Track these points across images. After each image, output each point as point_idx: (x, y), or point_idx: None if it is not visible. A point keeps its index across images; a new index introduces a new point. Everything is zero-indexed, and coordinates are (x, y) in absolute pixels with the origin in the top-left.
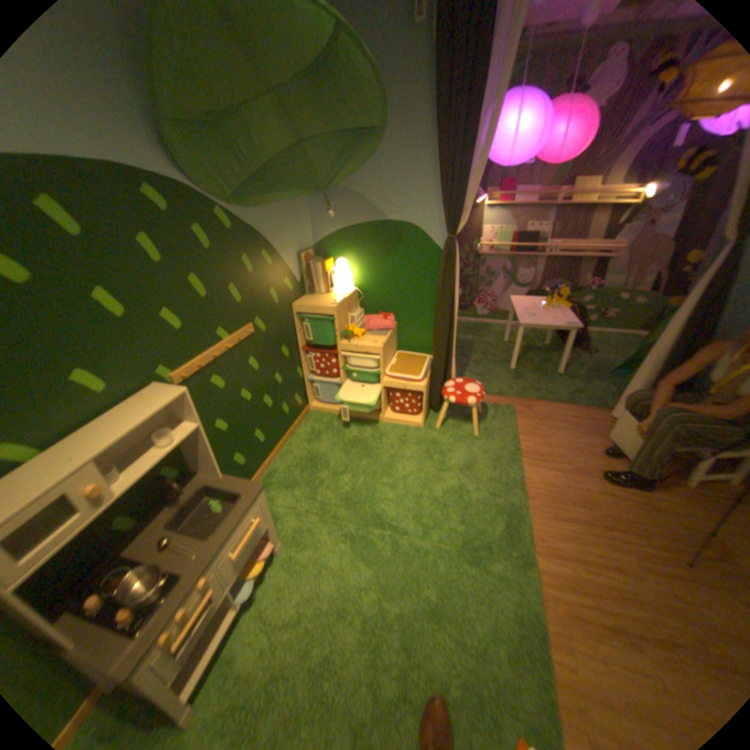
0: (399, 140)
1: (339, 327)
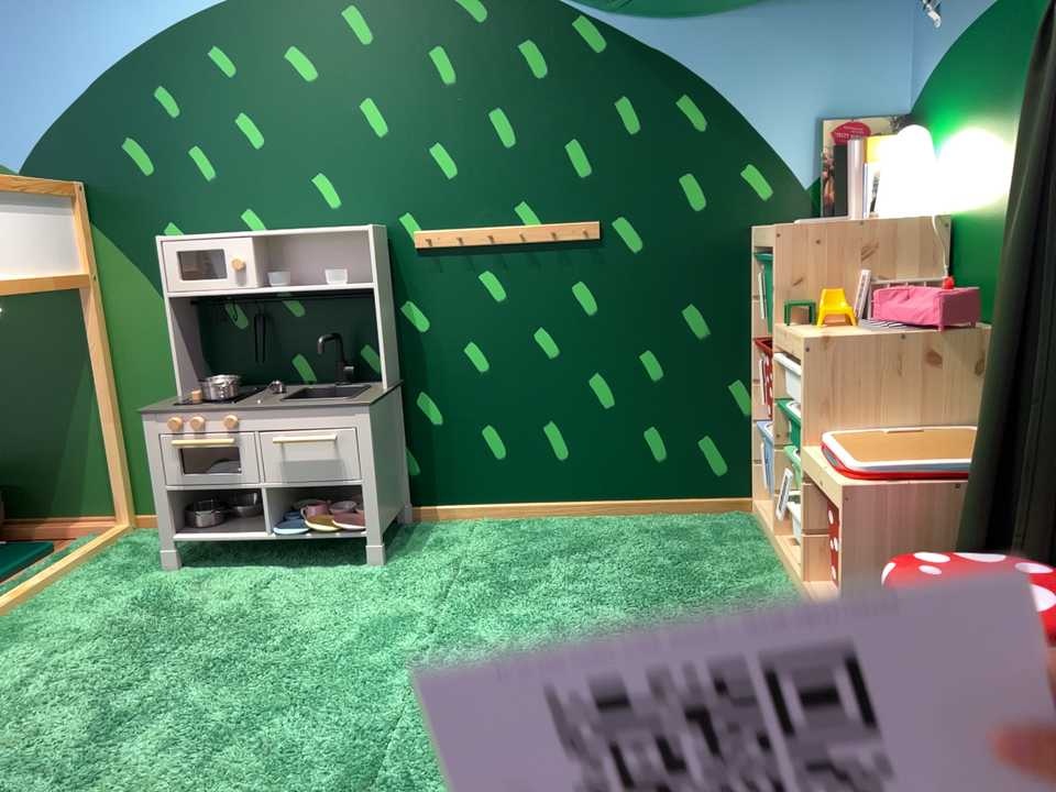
0: None
1: (786, 281)
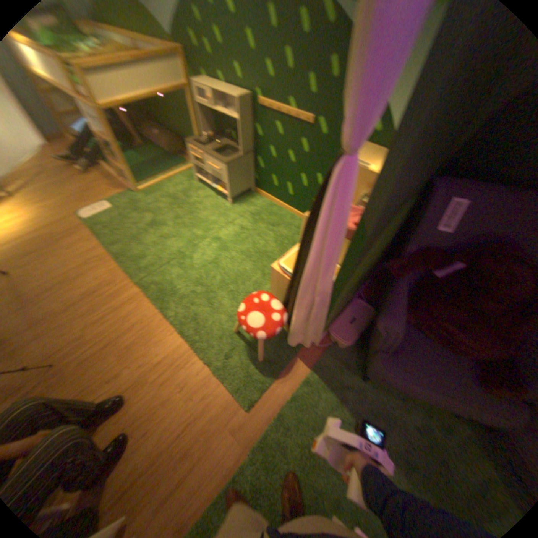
0: None
1: None
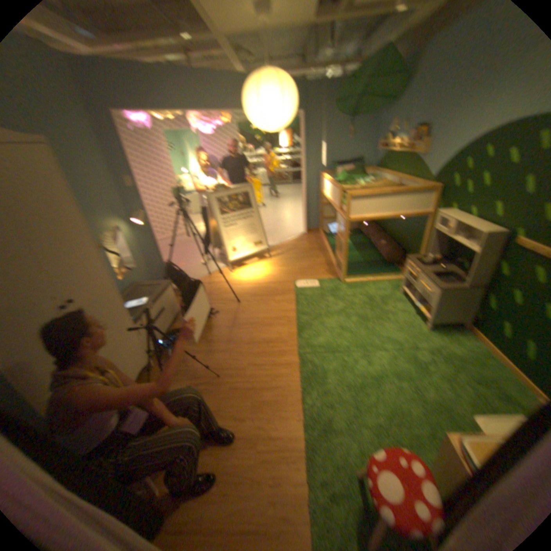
0: None
1: None
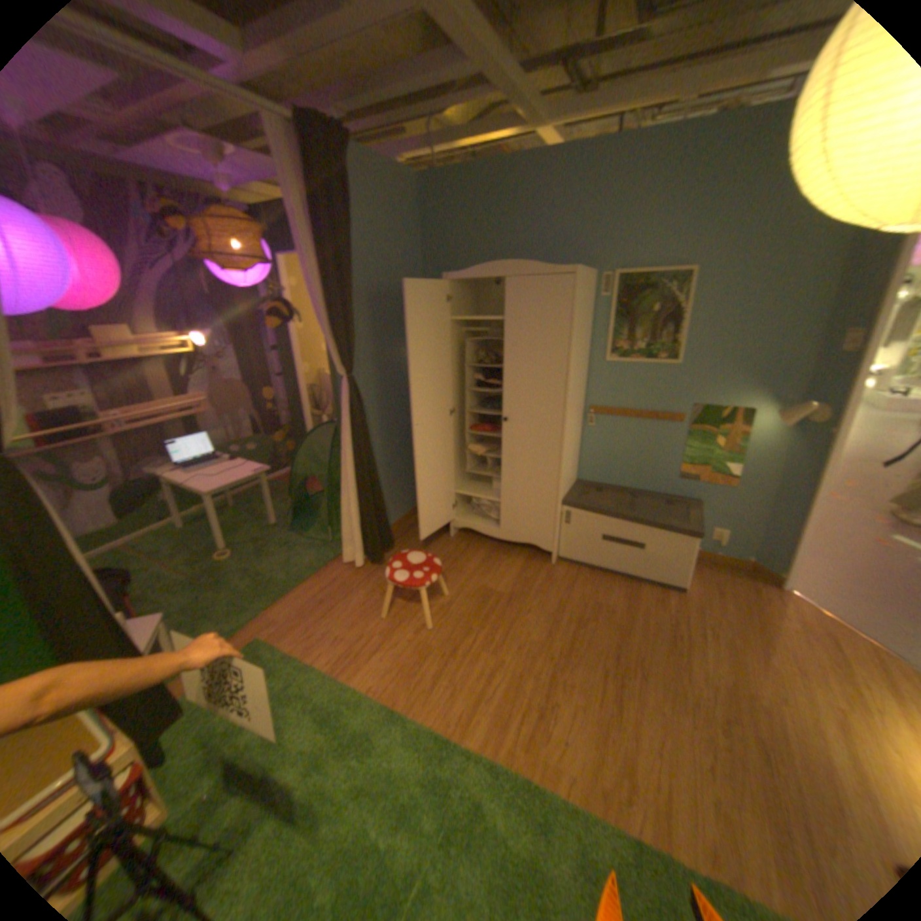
0: None
1: None
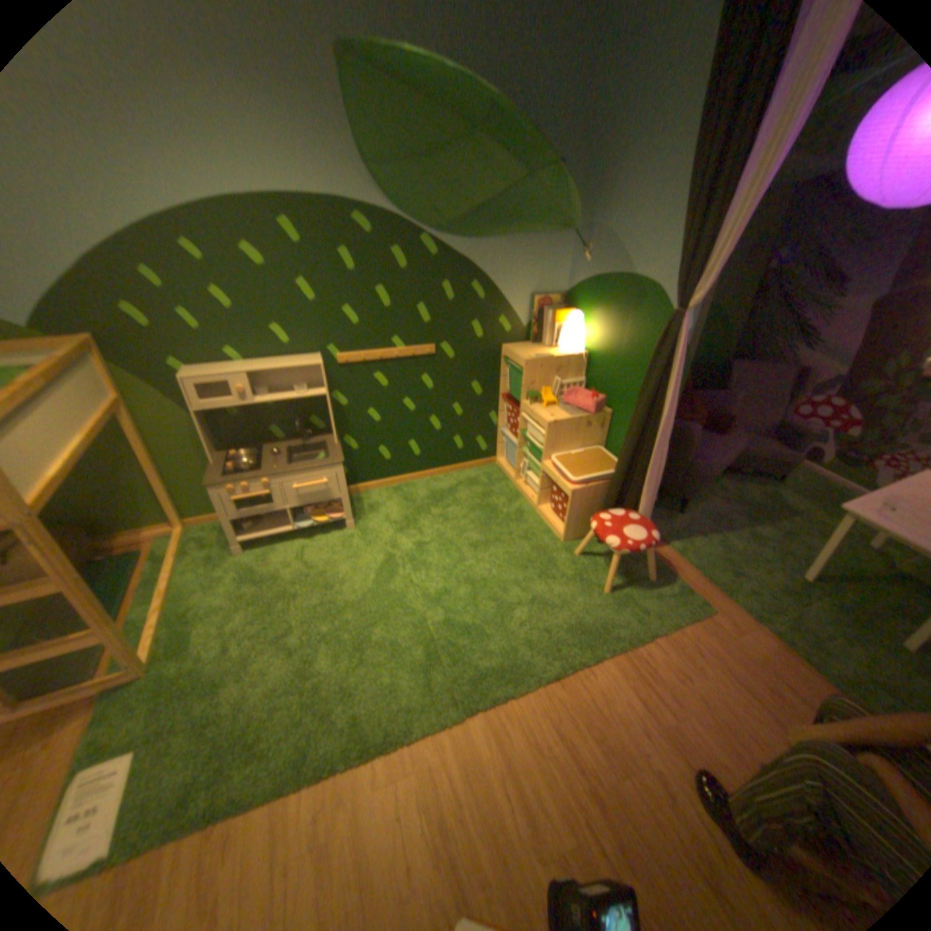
0: (670, 167)
1: (527, 385)
